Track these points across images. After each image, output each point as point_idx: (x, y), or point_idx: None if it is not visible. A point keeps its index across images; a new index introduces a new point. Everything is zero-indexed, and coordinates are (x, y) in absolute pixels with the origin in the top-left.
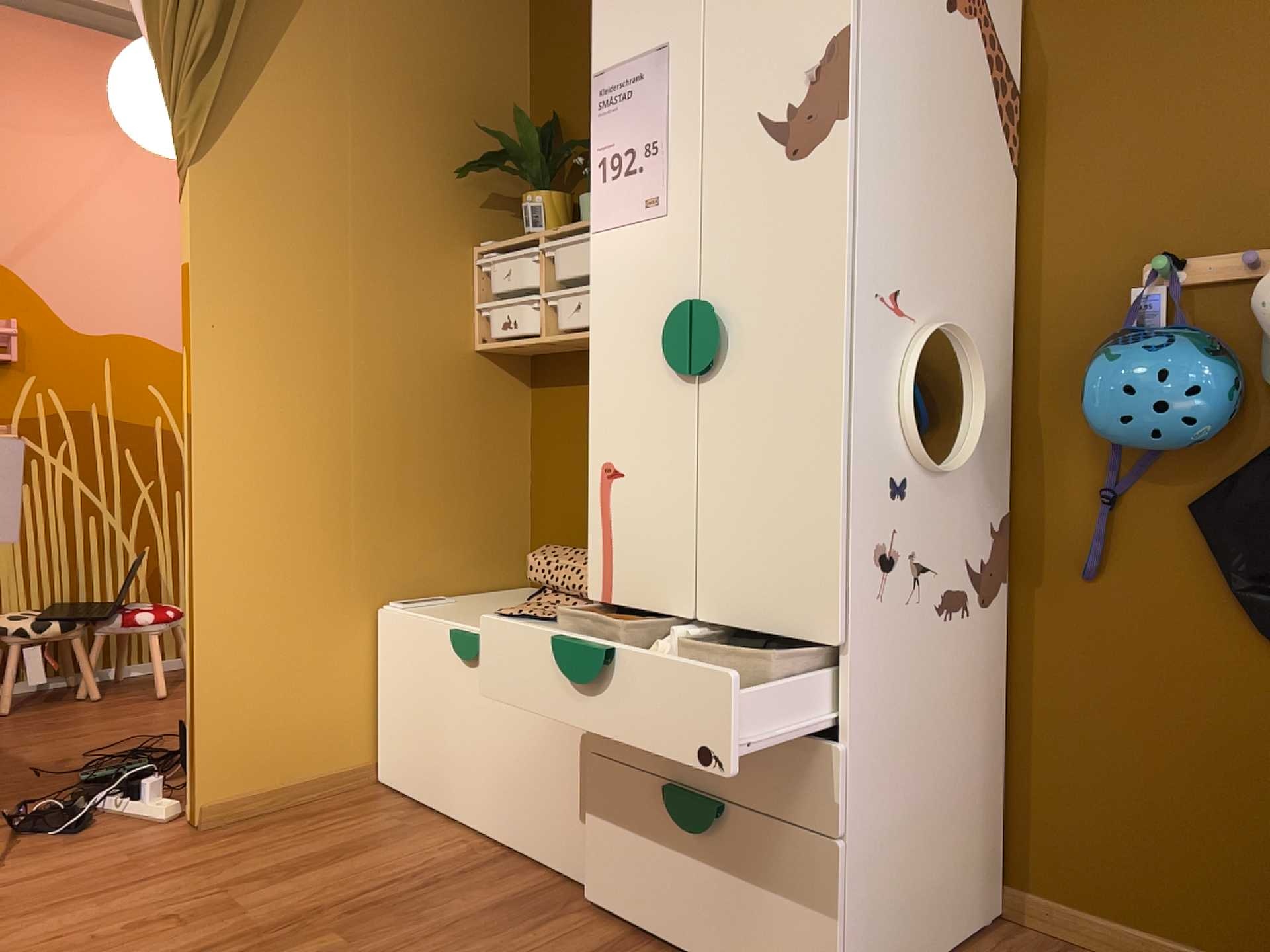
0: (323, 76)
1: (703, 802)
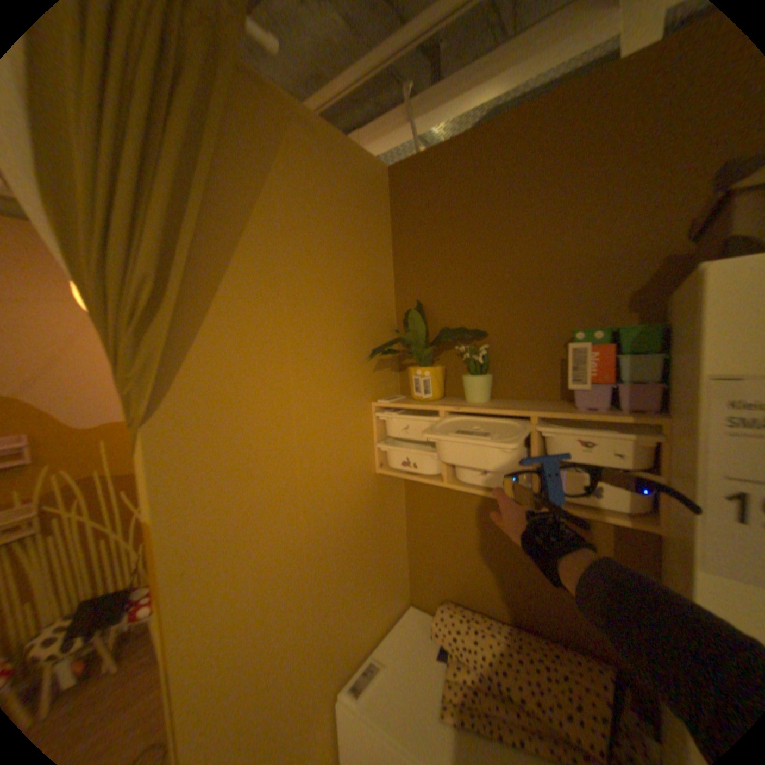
0: (263, 299)
1: None
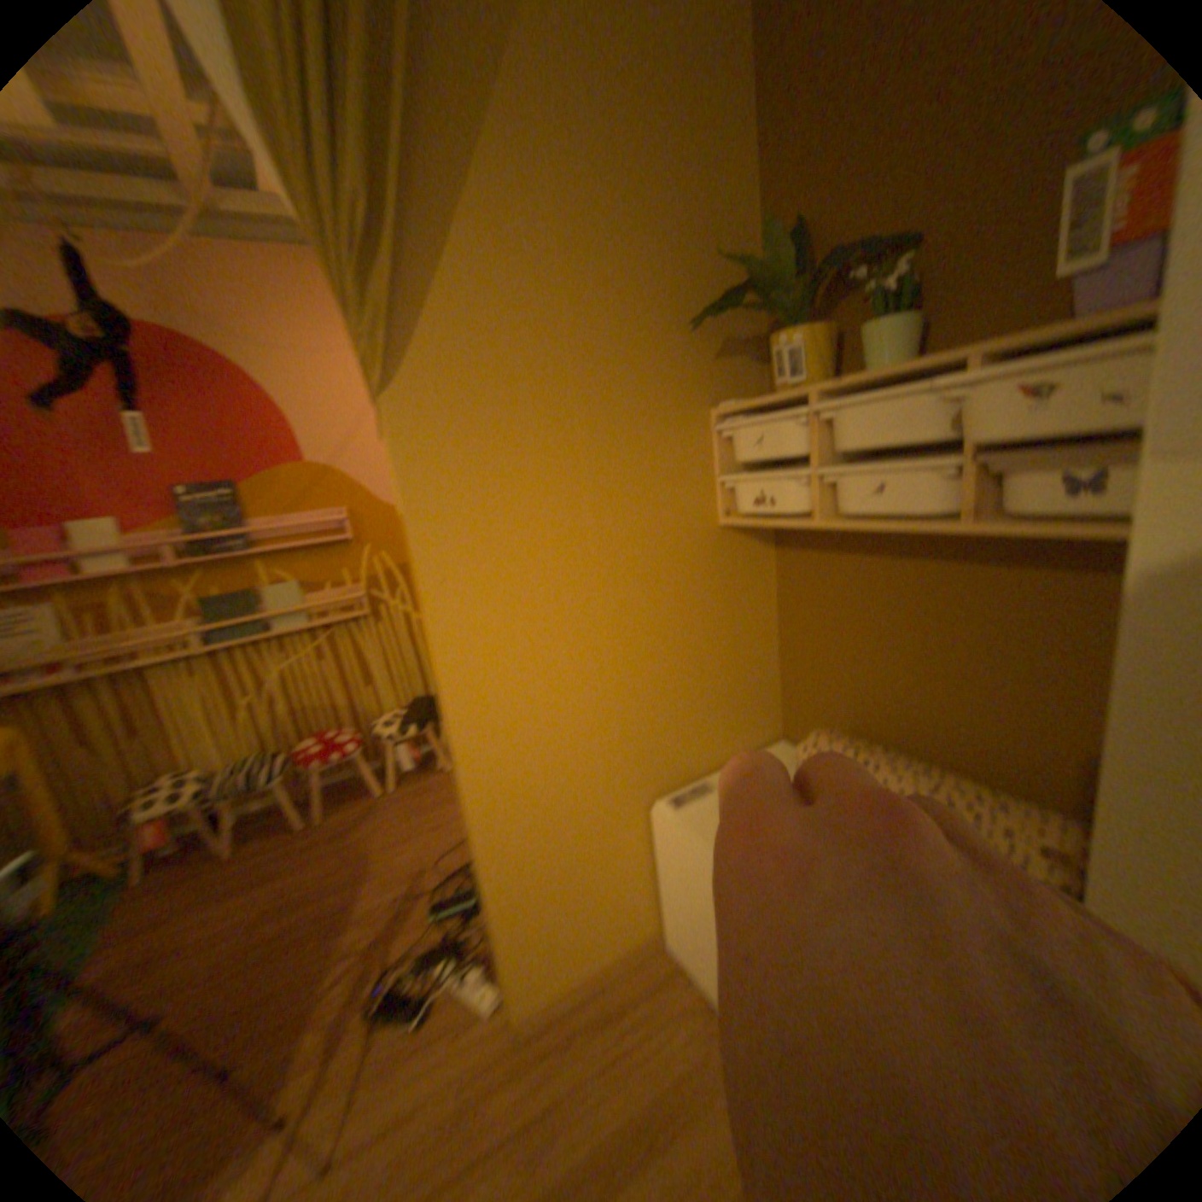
0: (518, 224)
1: None
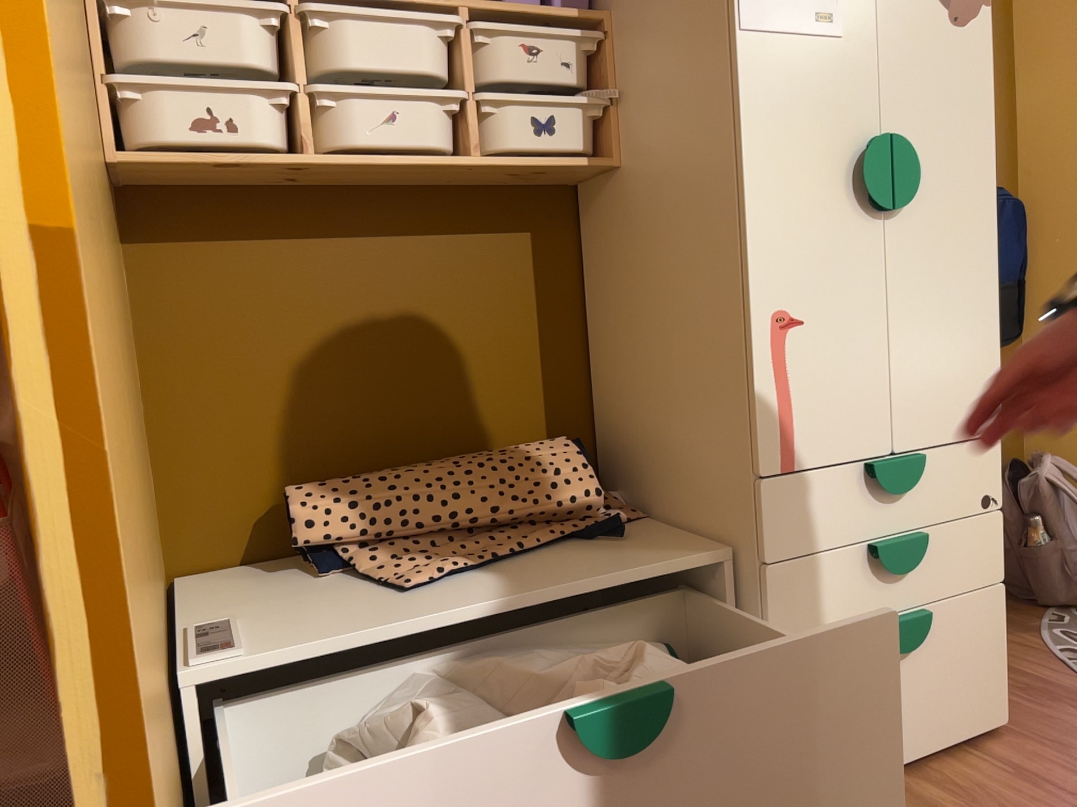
0: None
1: (921, 614)
